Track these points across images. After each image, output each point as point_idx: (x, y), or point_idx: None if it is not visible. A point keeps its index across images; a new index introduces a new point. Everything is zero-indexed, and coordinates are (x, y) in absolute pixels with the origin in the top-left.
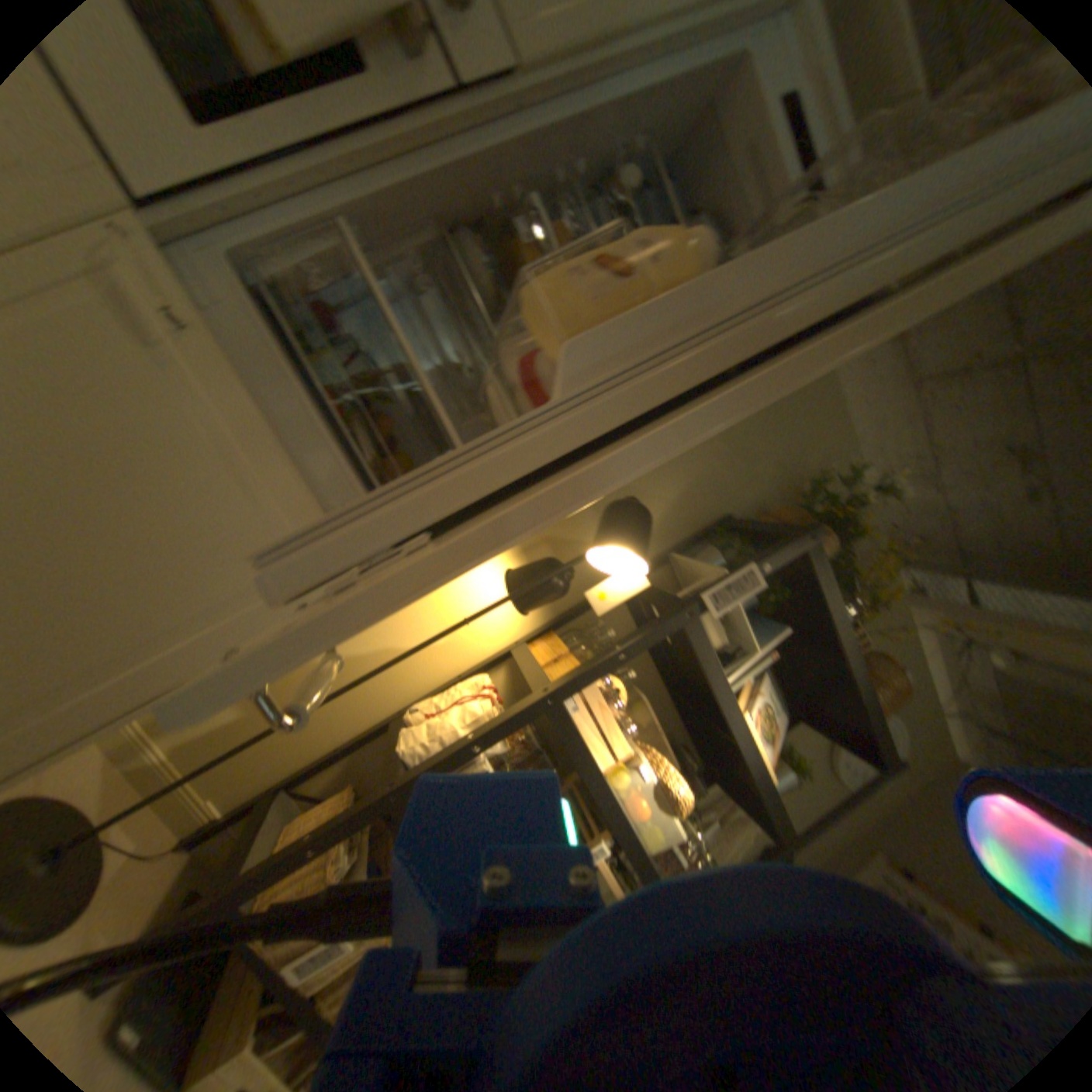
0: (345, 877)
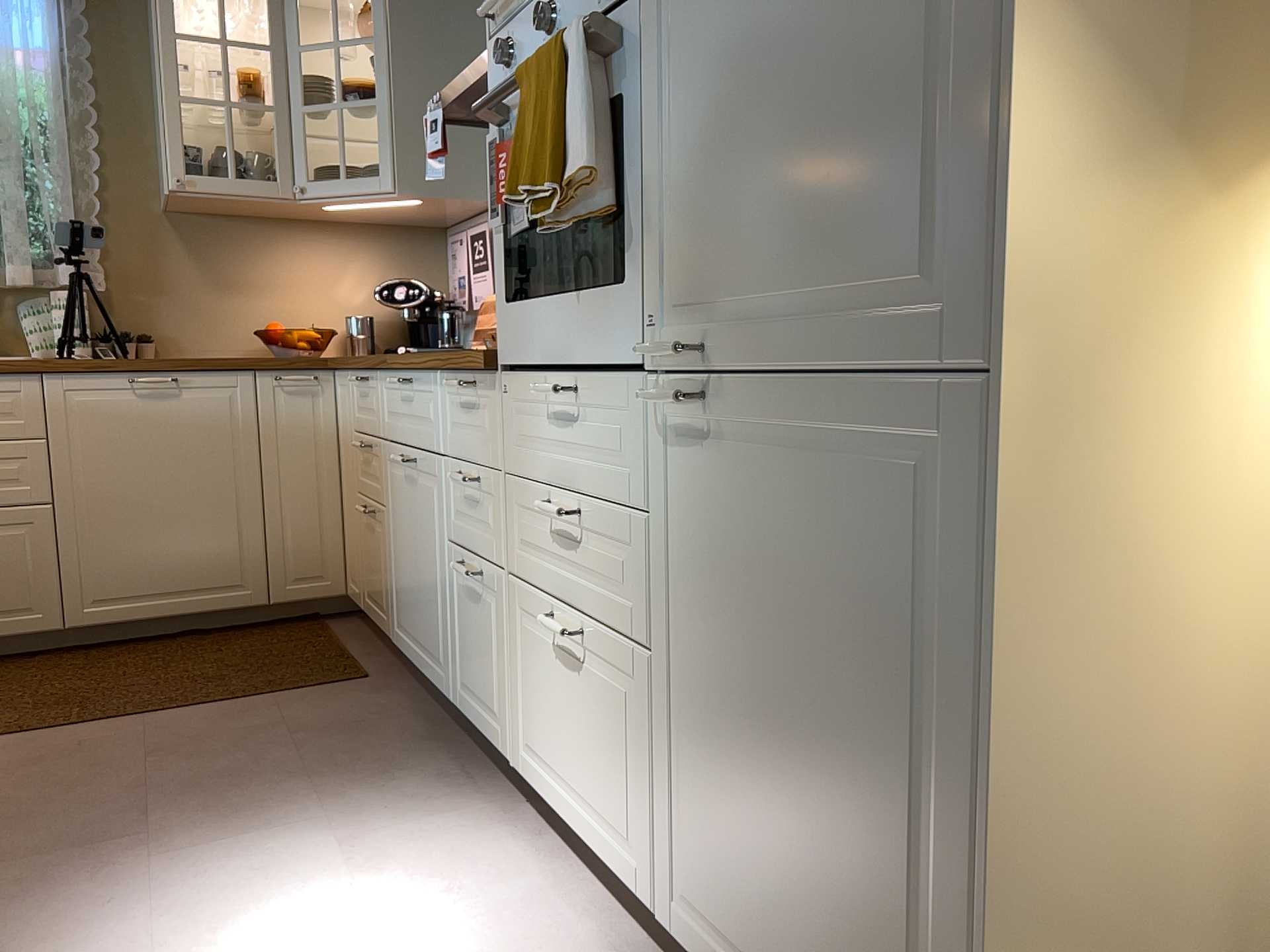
0: None
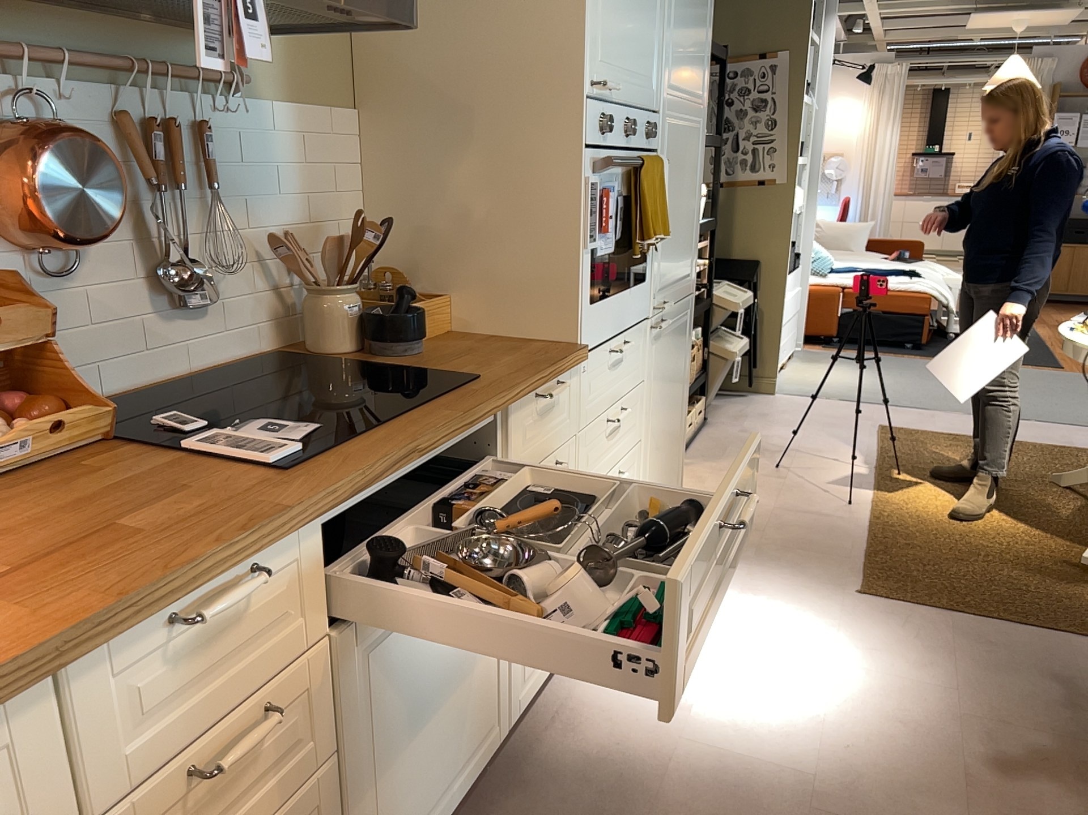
0: None
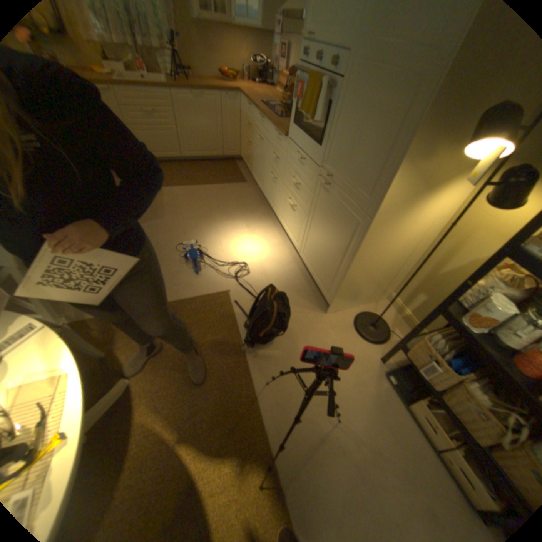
0: (442, 343)
